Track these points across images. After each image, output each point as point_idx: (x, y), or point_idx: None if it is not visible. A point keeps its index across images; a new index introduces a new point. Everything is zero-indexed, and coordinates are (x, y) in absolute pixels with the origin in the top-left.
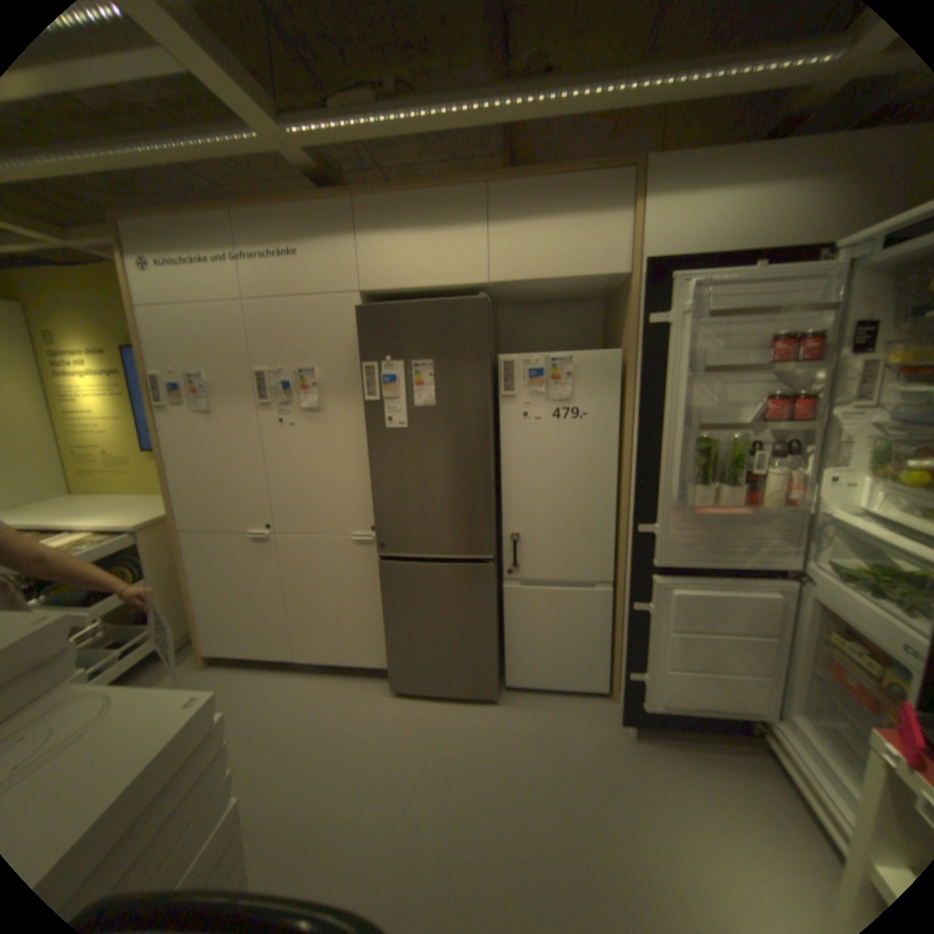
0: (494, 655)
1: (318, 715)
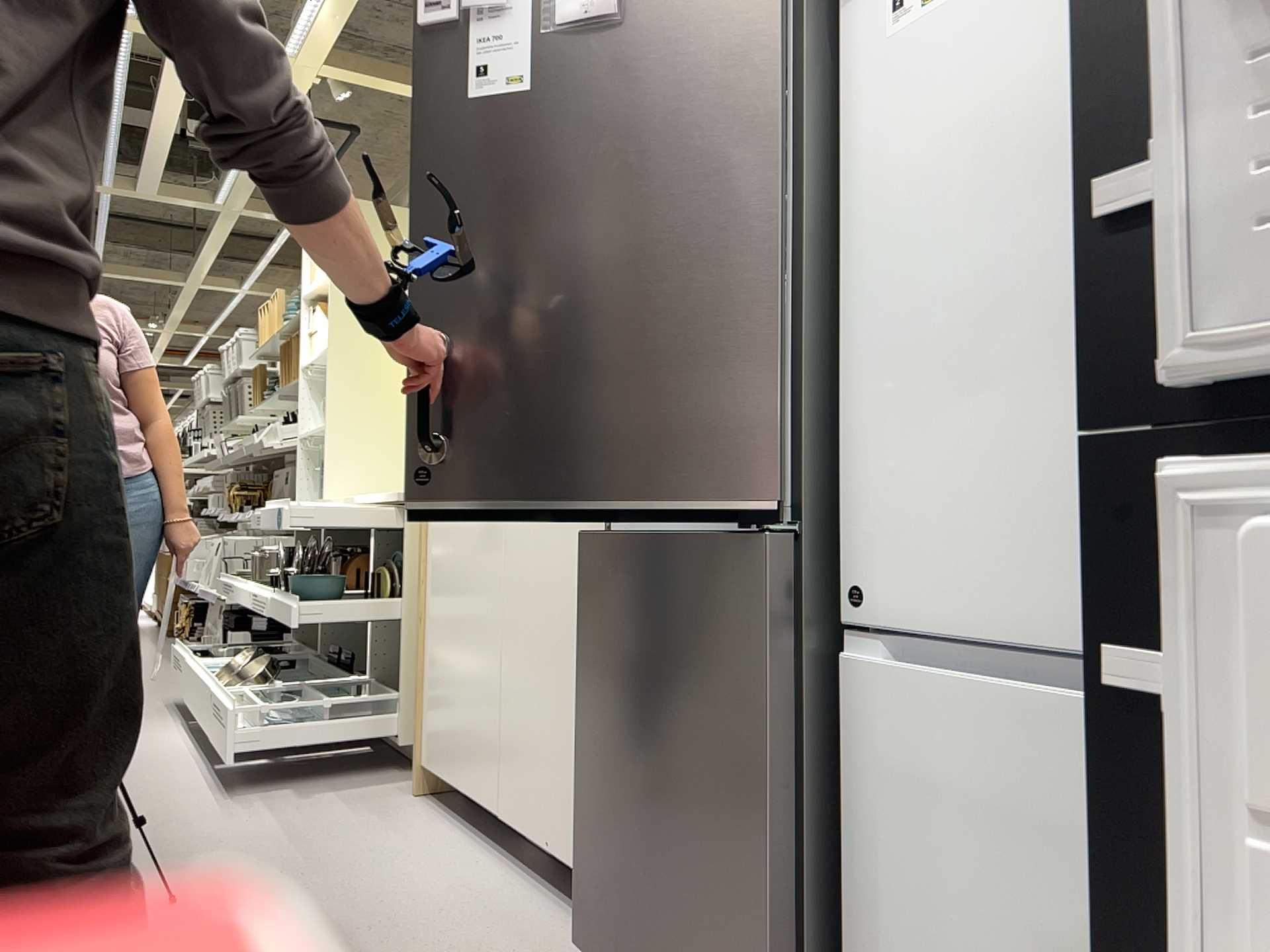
0: (772, 911)
1: (434, 921)
